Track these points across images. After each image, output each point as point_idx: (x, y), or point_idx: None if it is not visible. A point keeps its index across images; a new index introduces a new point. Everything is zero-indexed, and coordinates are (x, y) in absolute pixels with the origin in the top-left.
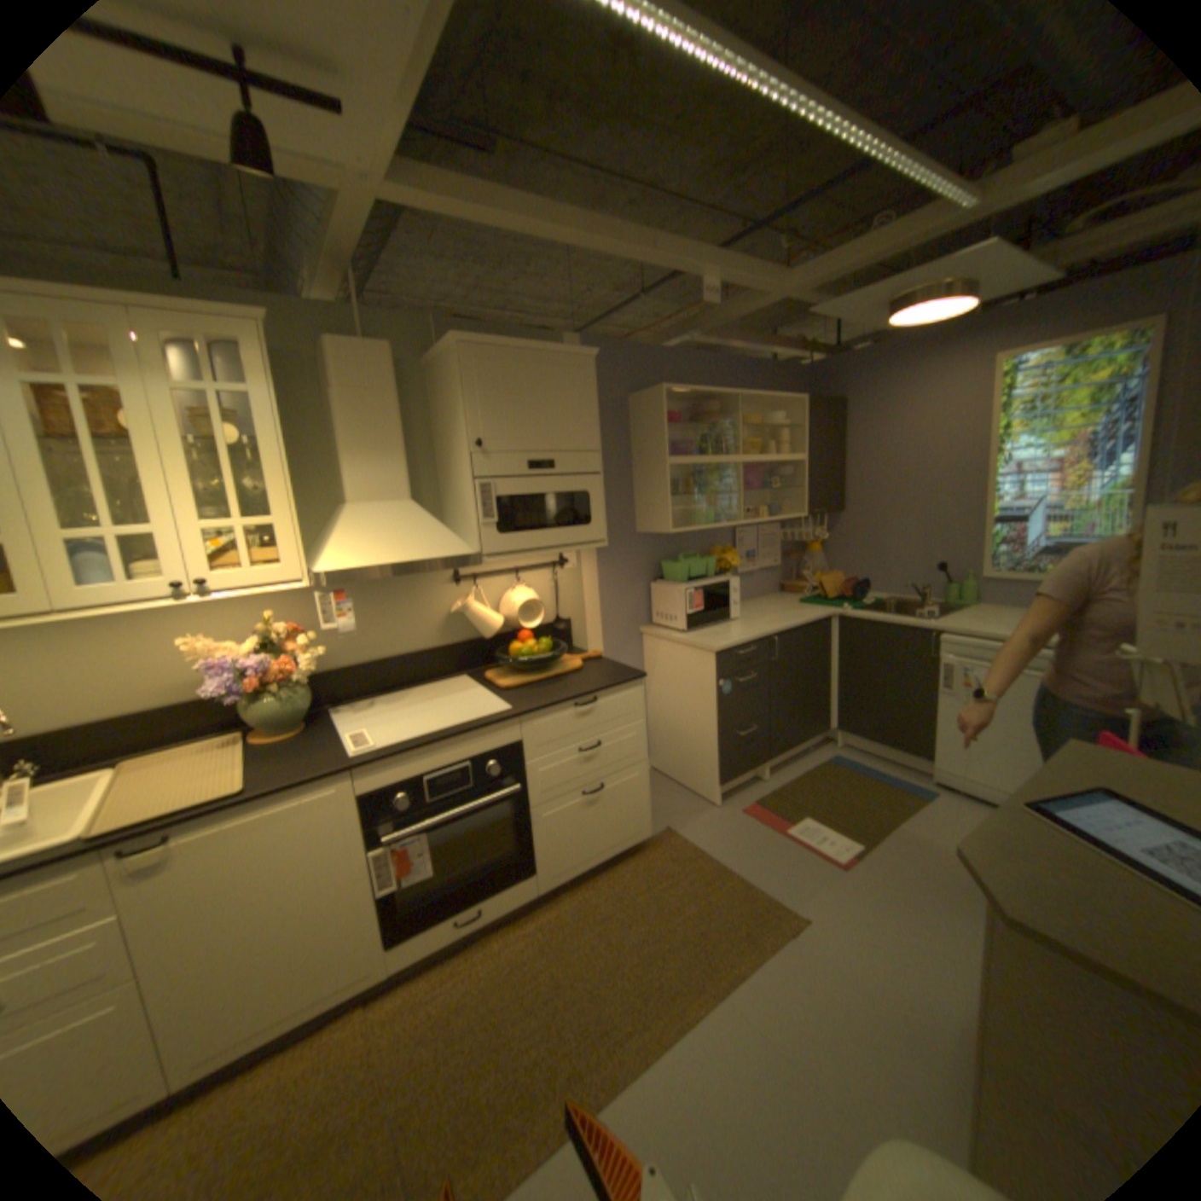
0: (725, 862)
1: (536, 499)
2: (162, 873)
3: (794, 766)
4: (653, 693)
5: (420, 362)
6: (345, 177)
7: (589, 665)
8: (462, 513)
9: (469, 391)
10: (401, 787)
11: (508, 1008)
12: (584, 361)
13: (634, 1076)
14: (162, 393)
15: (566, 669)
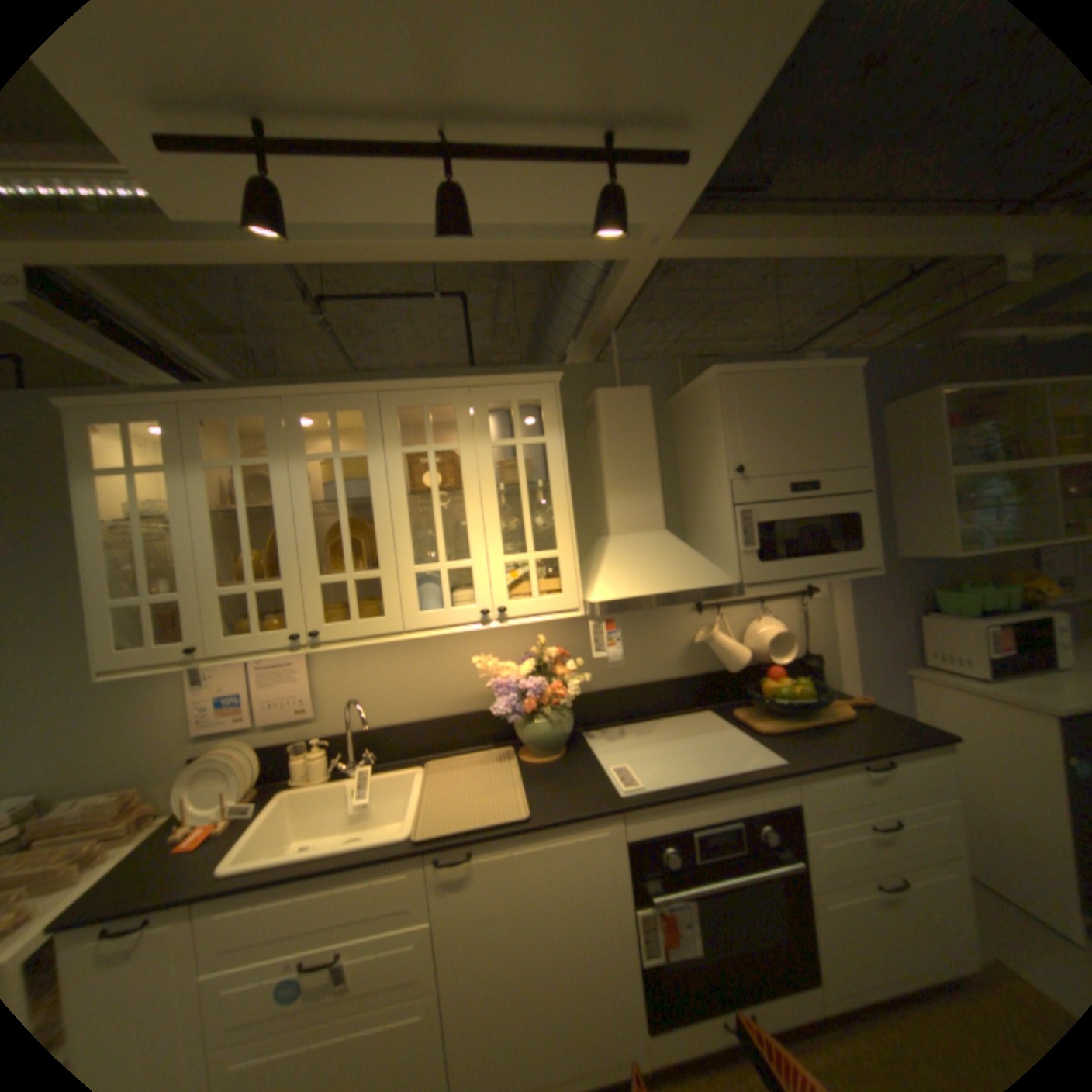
0: None
1: (798, 523)
2: (465, 890)
3: None
4: None
5: (669, 401)
6: (640, 244)
7: (863, 716)
8: (715, 541)
9: (730, 419)
10: (672, 841)
11: None
12: (851, 372)
13: None
14: (486, 451)
15: (833, 717)
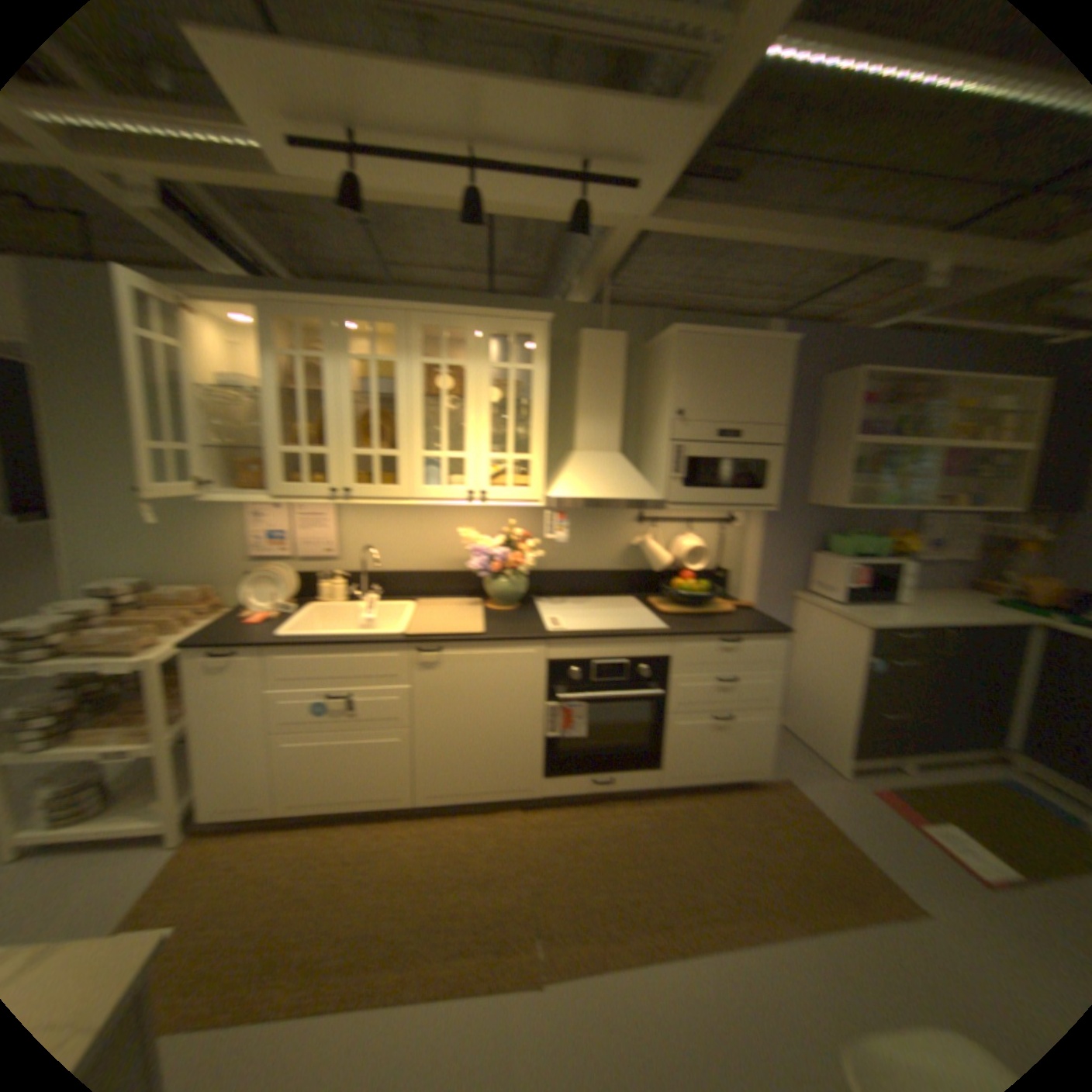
0: (843, 829)
1: (717, 461)
2: (433, 669)
3: (949, 772)
4: (796, 656)
5: (643, 346)
6: (621, 218)
7: (738, 612)
8: (653, 467)
9: (679, 371)
10: (575, 663)
11: (622, 856)
12: (785, 345)
13: (717, 950)
14: (483, 370)
15: (716, 610)
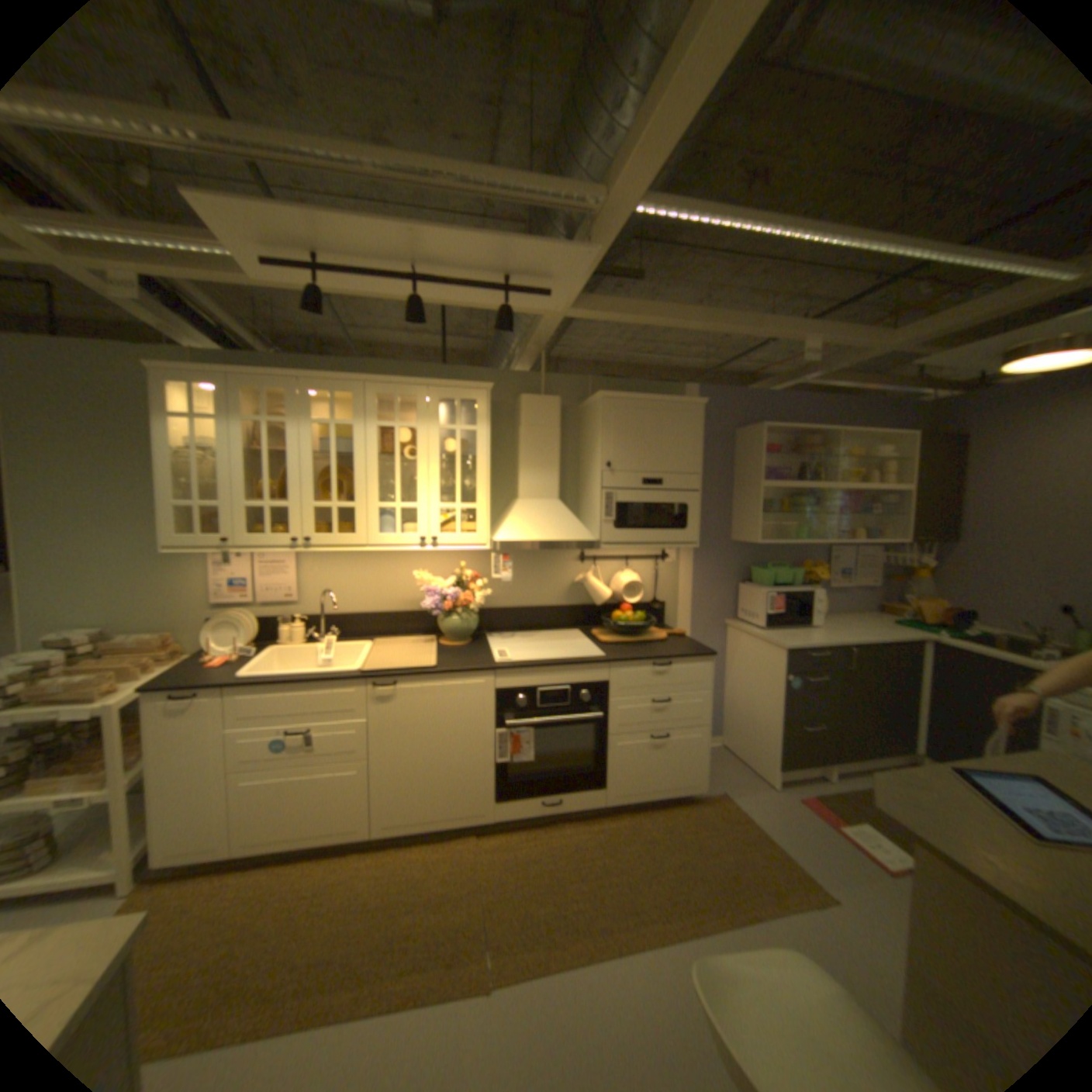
0: (771, 834)
1: (644, 506)
2: (389, 702)
3: (868, 779)
4: (730, 679)
5: (578, 407)
6: (548, 309)
7: (672, 639)
8: (590, 512)
9: (606, 430)
10: (522, 691)
11: (569, 872)
12: (695, 407)
13: (652, 947)
14: (434, 431)
15: (652, 638)
